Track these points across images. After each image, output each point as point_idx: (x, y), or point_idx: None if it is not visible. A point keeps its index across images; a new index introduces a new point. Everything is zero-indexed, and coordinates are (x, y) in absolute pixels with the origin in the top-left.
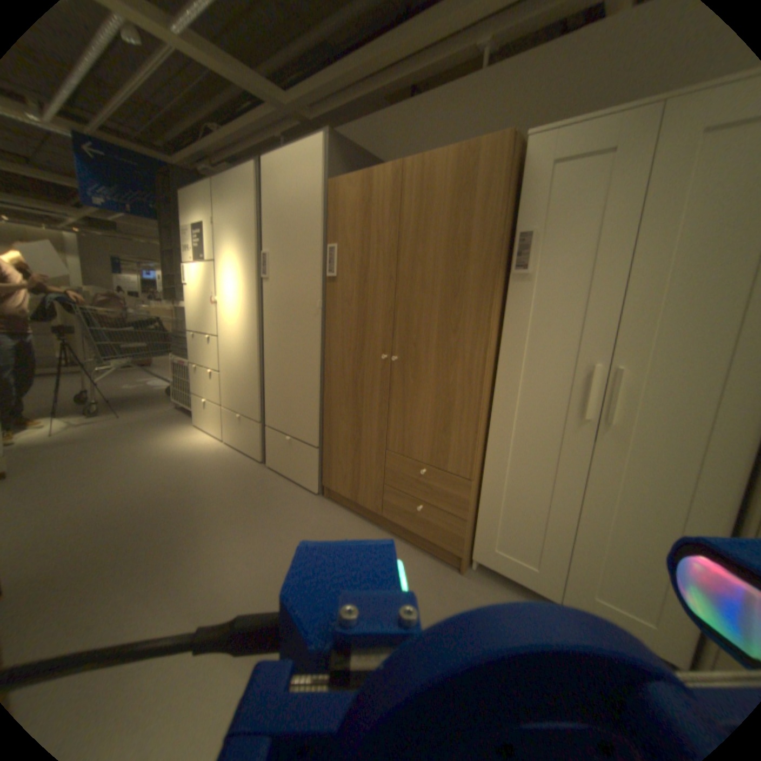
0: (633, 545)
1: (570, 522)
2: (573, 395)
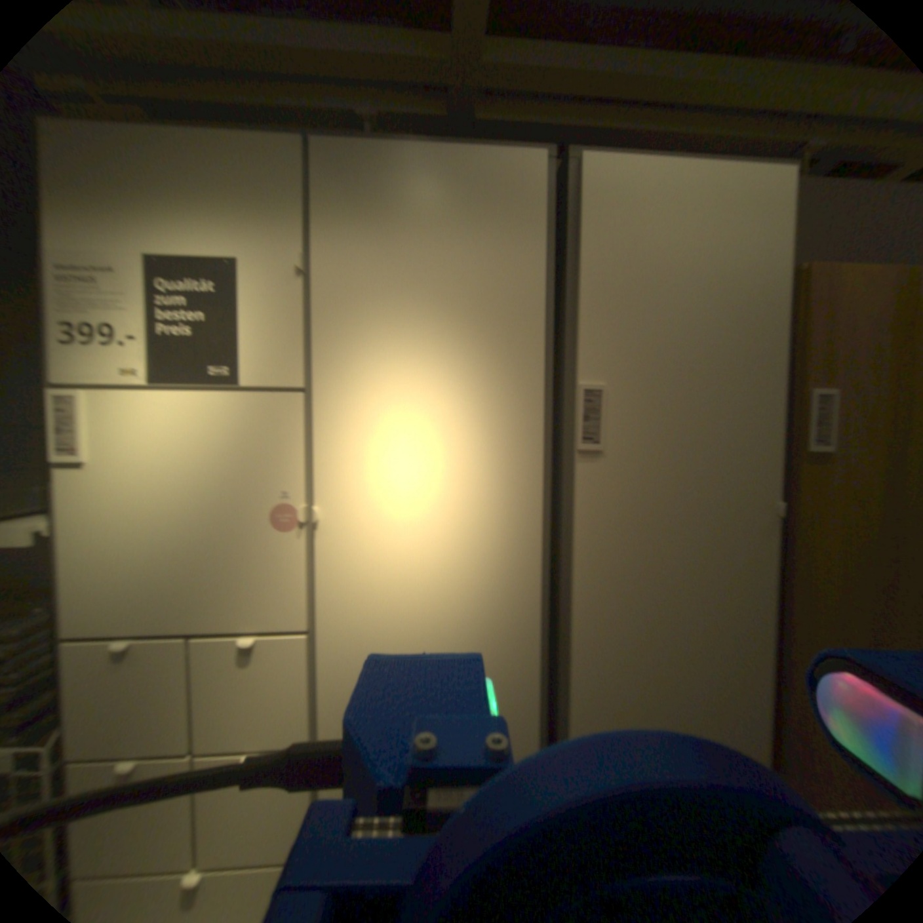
0: None
1: None
2: None
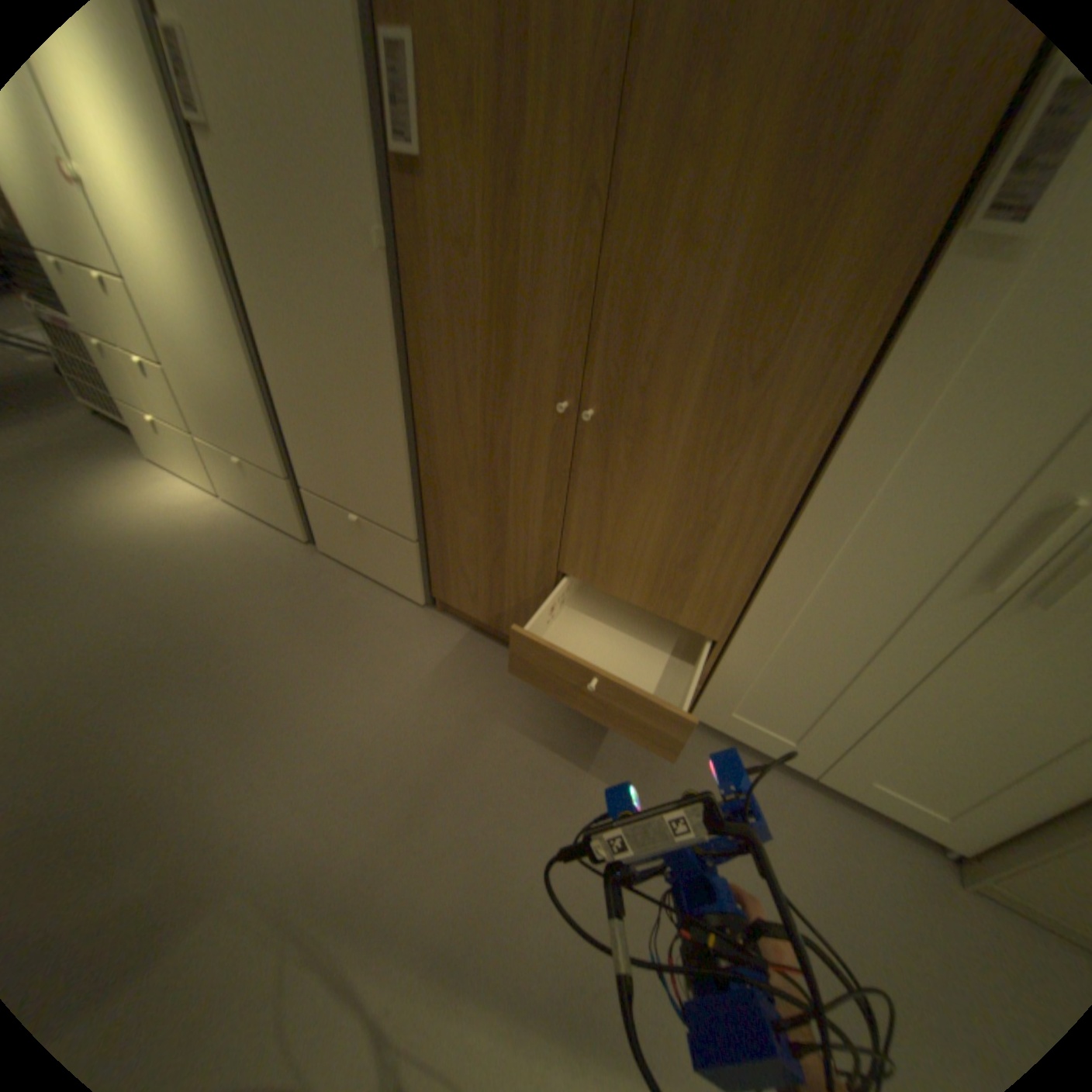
0: (974, 744)
1: (880, 704)
2: (987, 538)
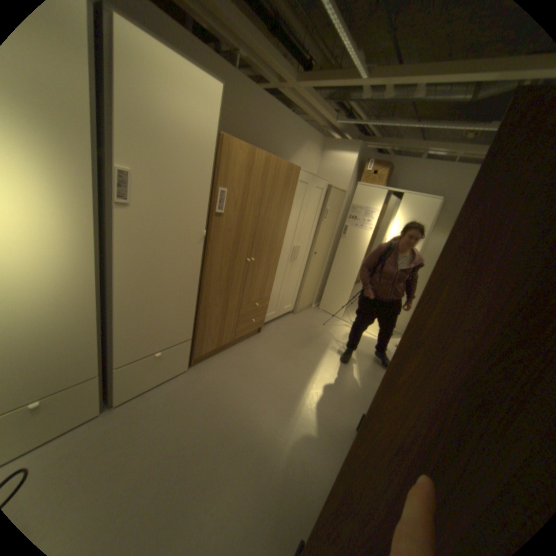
0: (291, 288)
1: (283, 291)
2: (289, 255)
